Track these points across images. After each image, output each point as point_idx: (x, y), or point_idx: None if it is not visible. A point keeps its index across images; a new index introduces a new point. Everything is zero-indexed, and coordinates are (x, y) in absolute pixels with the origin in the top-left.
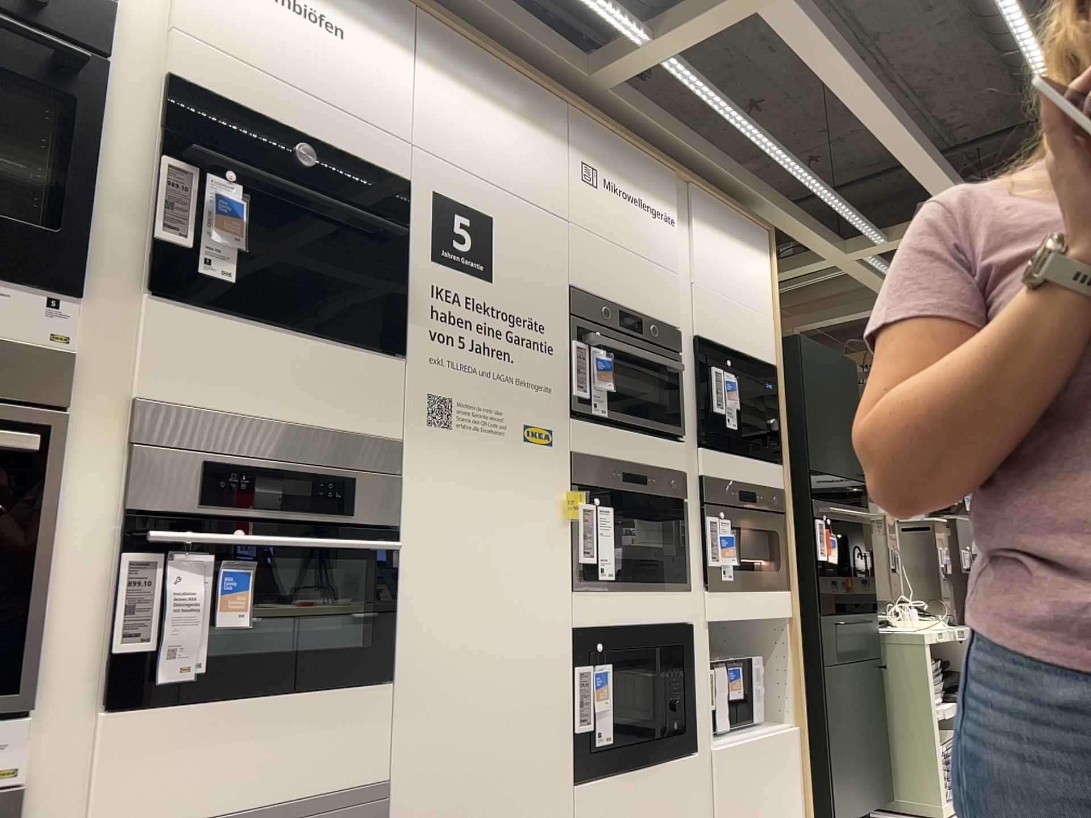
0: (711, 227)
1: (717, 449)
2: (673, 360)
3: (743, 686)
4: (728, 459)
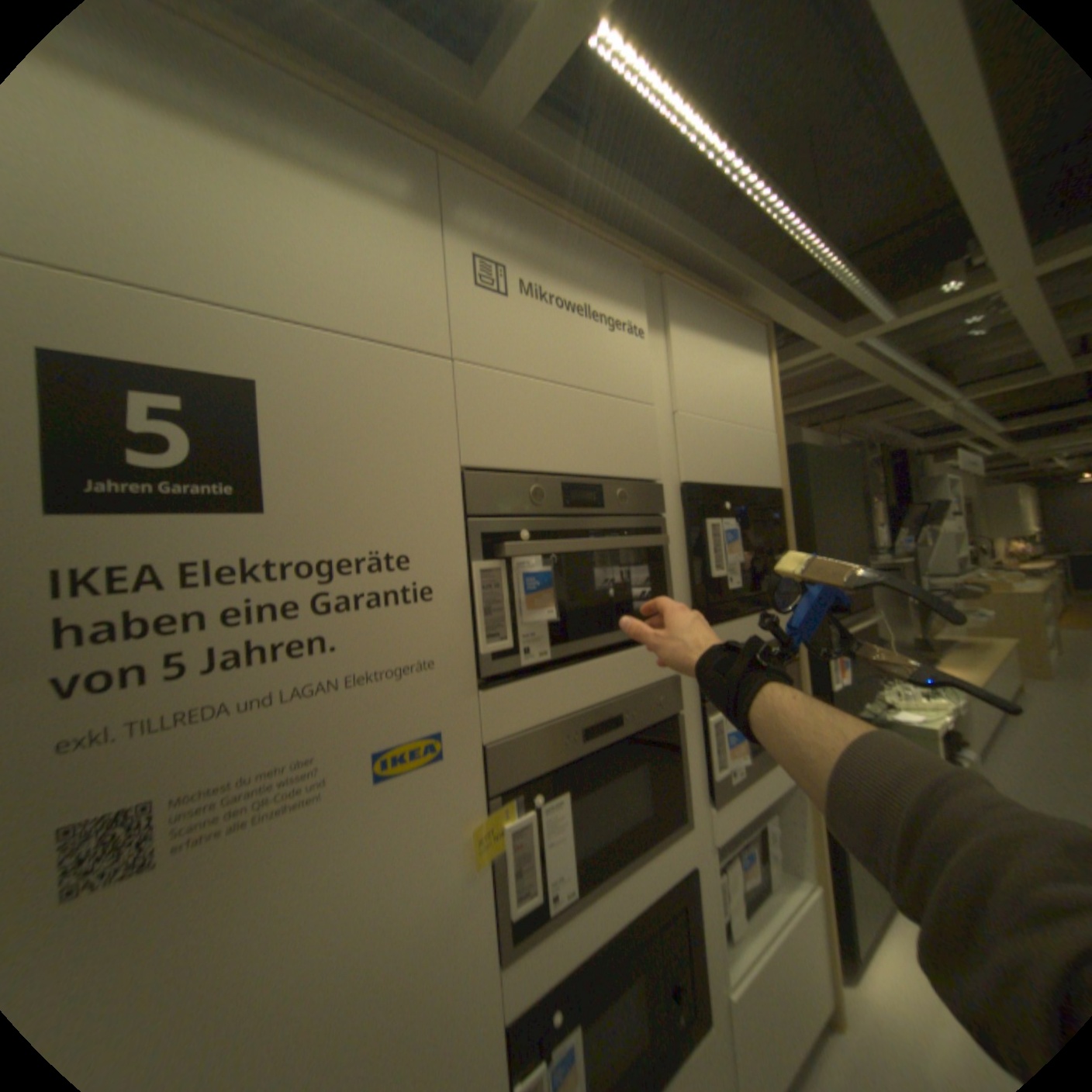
0: (697, 328)
1: (719, 619)
2: (651, 529)
3: (760, 872)
4: (732, 626)
